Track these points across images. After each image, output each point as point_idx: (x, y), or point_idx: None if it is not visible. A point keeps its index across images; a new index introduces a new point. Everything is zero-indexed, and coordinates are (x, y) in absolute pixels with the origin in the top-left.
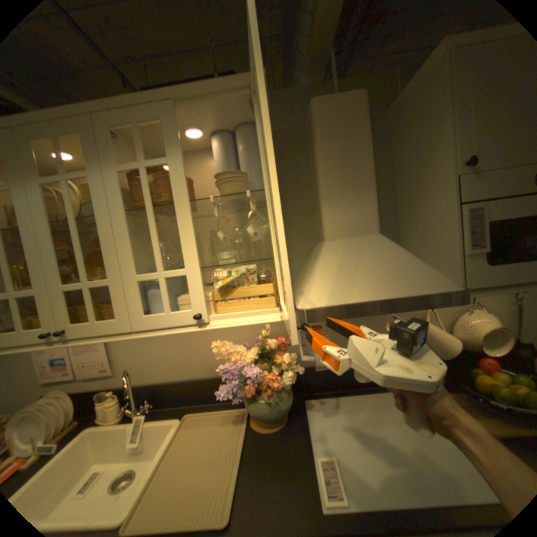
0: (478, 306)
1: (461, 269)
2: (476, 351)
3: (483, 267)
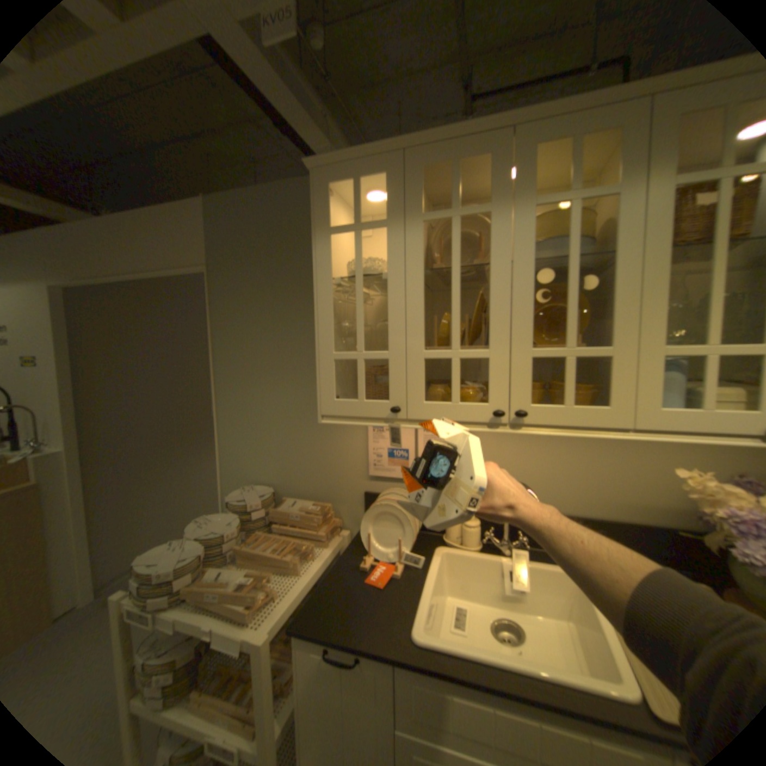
0: None
1: None
2: None
3: None
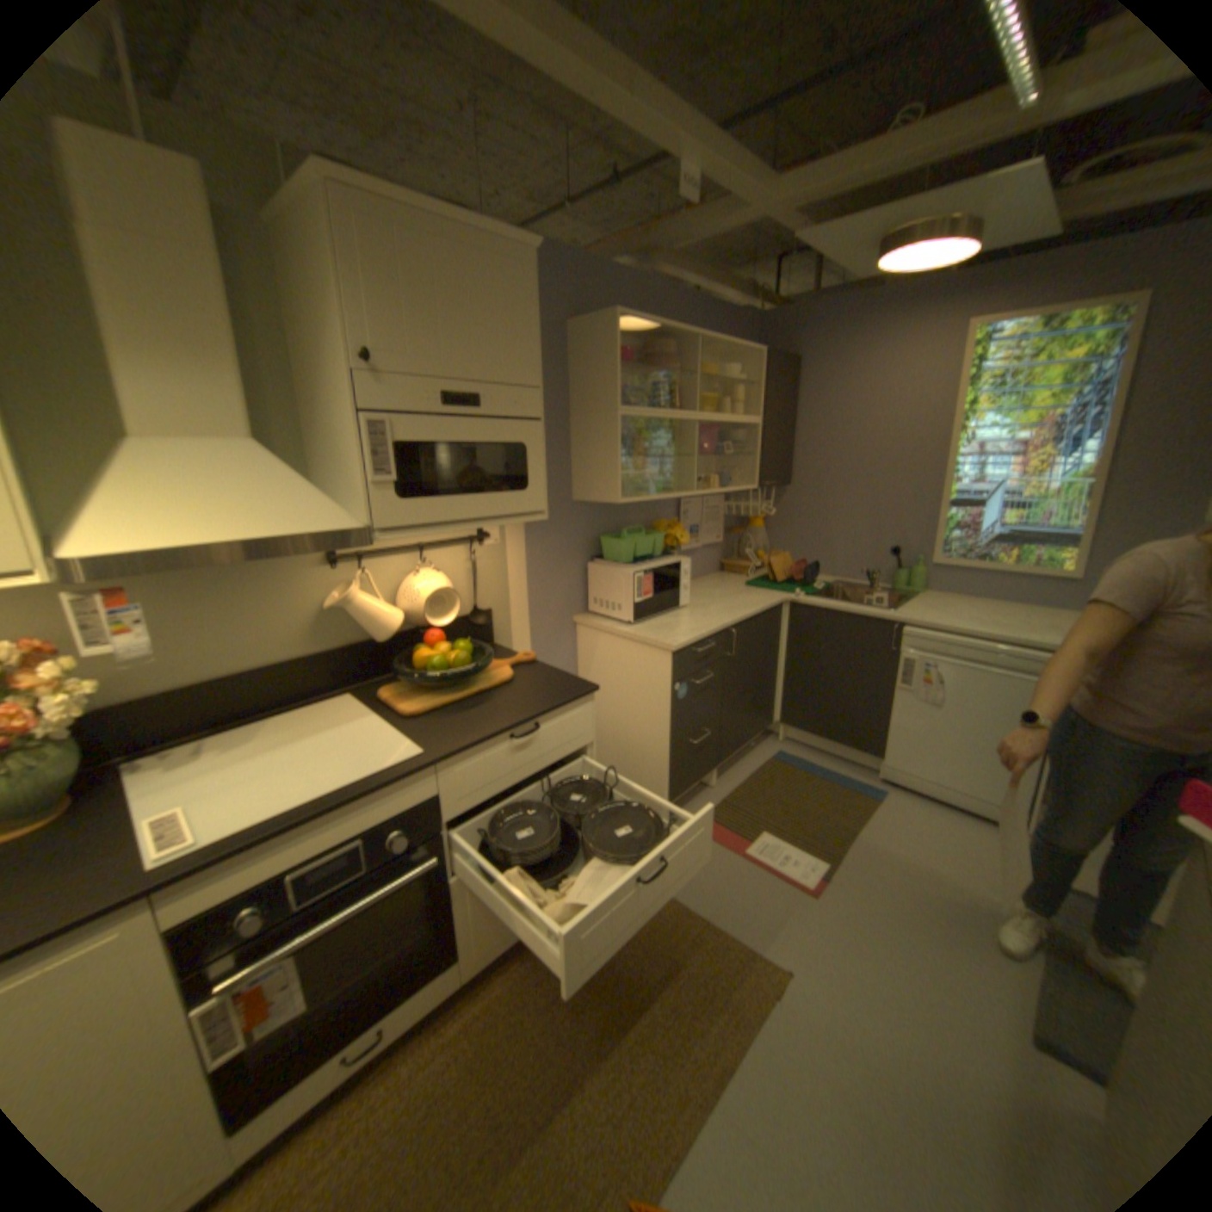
0: (429, 565)
1: (365, 502)
2: (425, 625)
3: (391, 501)
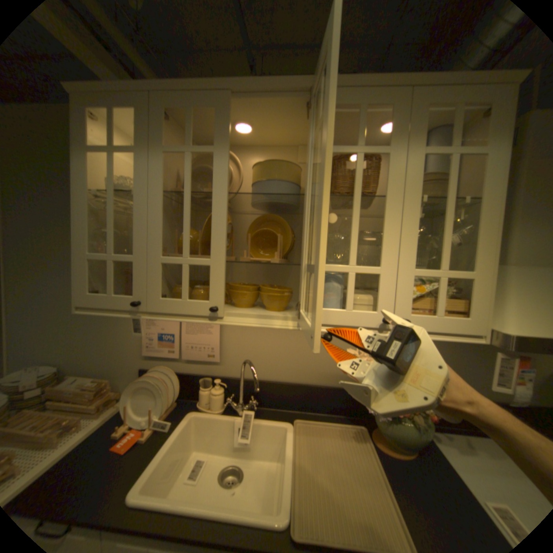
0: None
1: None
2: None
3: None
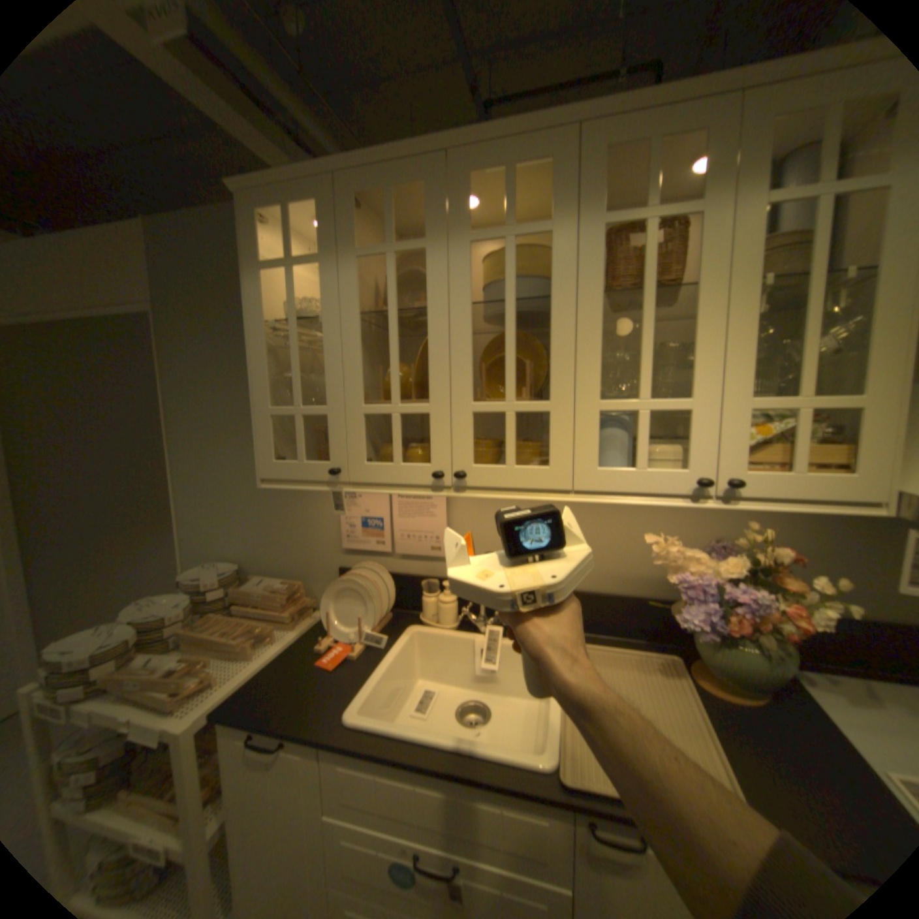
0: None
1: None
2: None
3: None
